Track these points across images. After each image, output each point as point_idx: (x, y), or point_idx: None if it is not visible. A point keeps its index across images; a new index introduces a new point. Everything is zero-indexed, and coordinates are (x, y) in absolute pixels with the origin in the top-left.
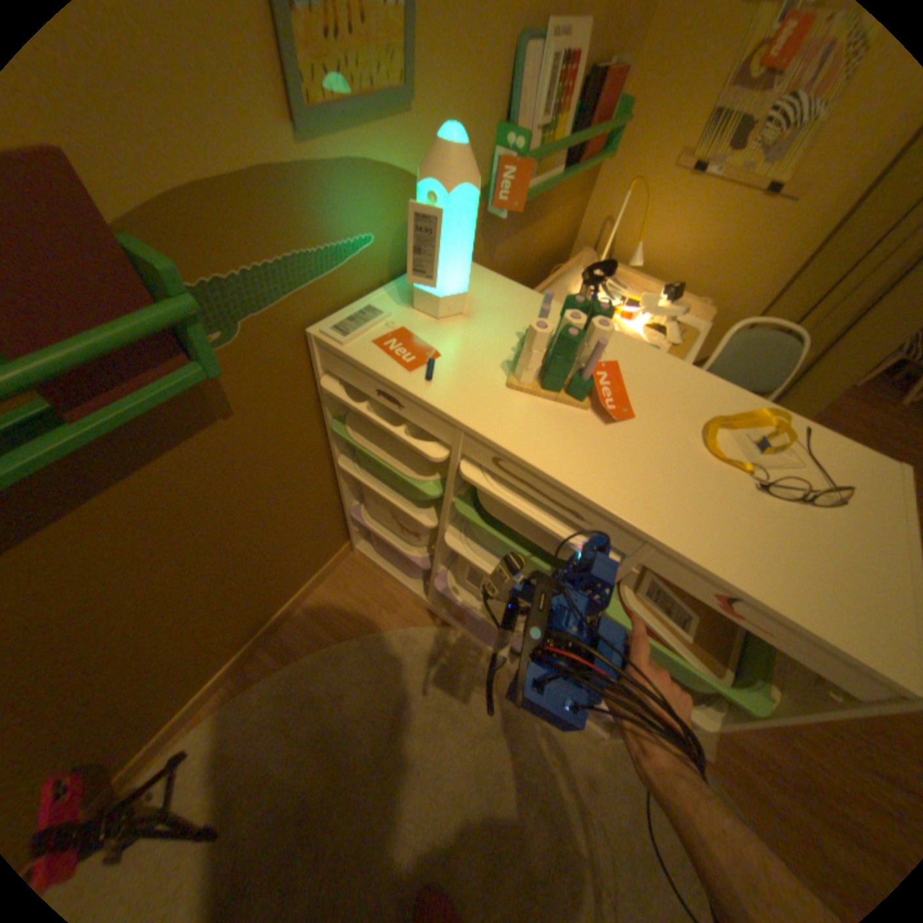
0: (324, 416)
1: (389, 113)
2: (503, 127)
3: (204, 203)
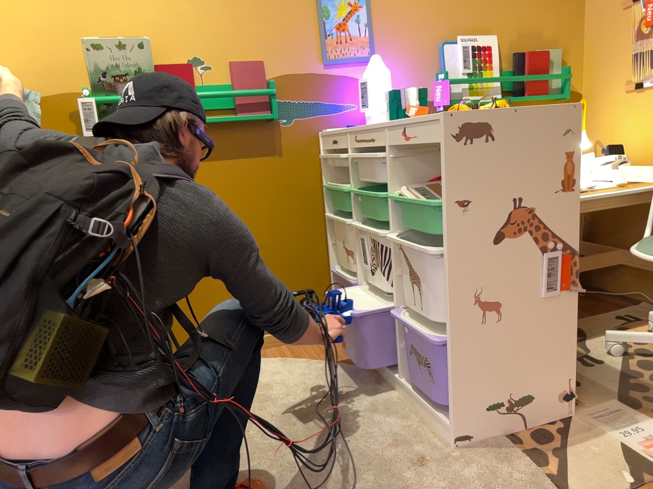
0: (322, 184)
1: (362, 65)
2: (436, 75)
3: (291, 80)
